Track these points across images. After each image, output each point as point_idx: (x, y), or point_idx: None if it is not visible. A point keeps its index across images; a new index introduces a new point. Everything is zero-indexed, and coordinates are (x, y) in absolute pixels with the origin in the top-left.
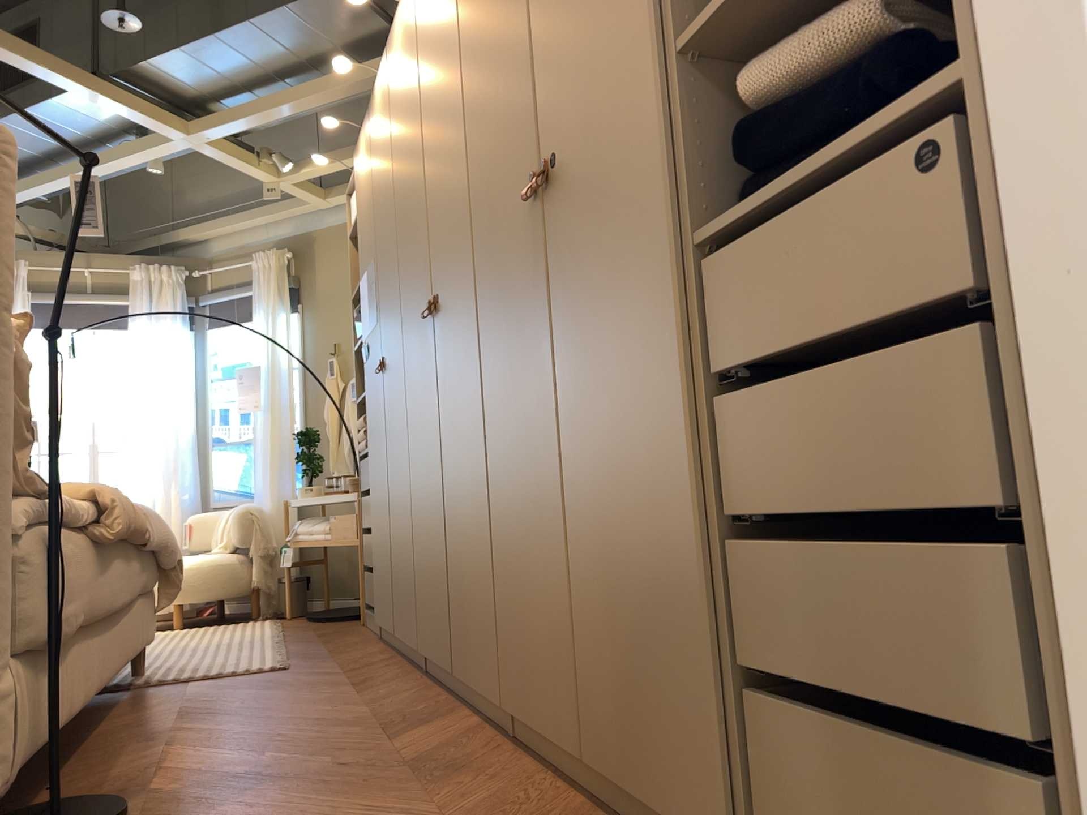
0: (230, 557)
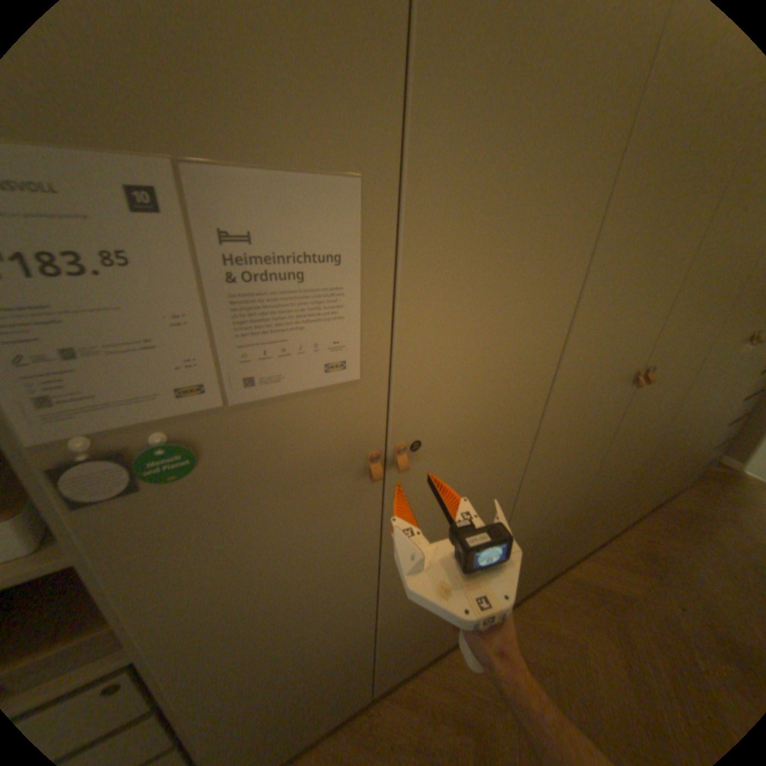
0: None
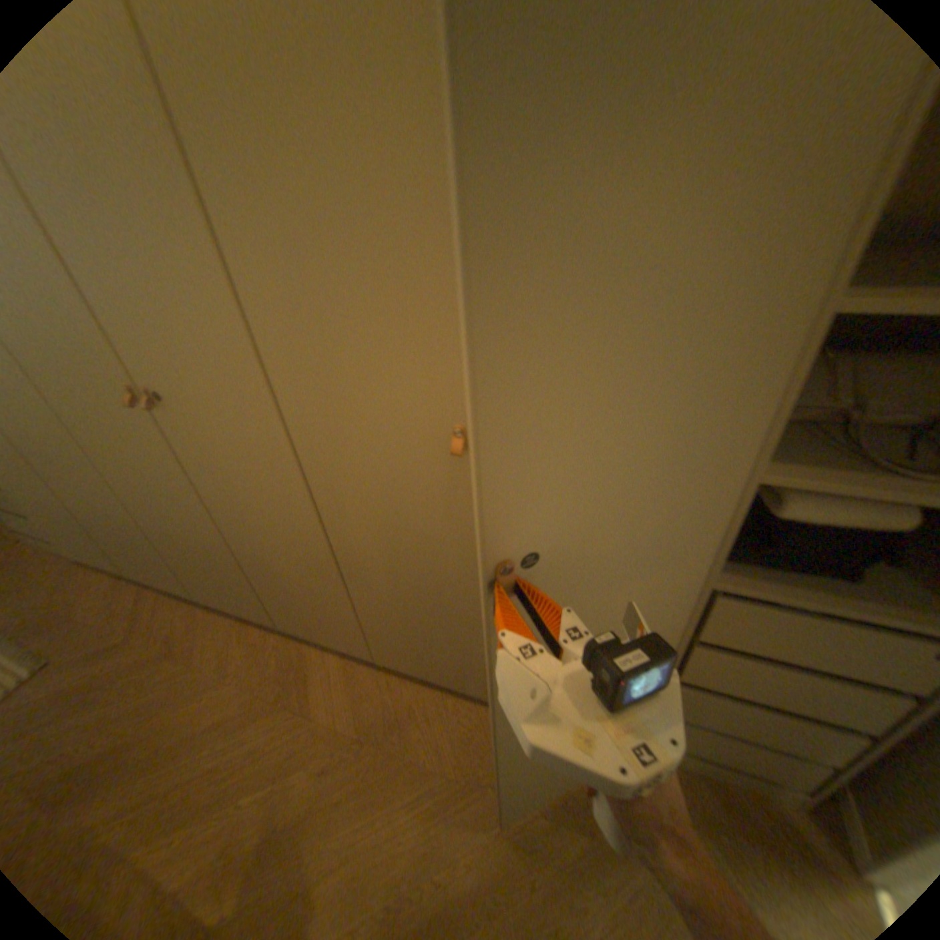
0: None
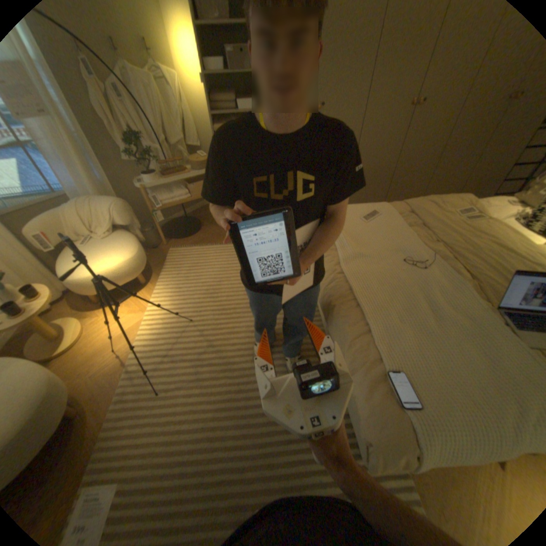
0: (133, 238)
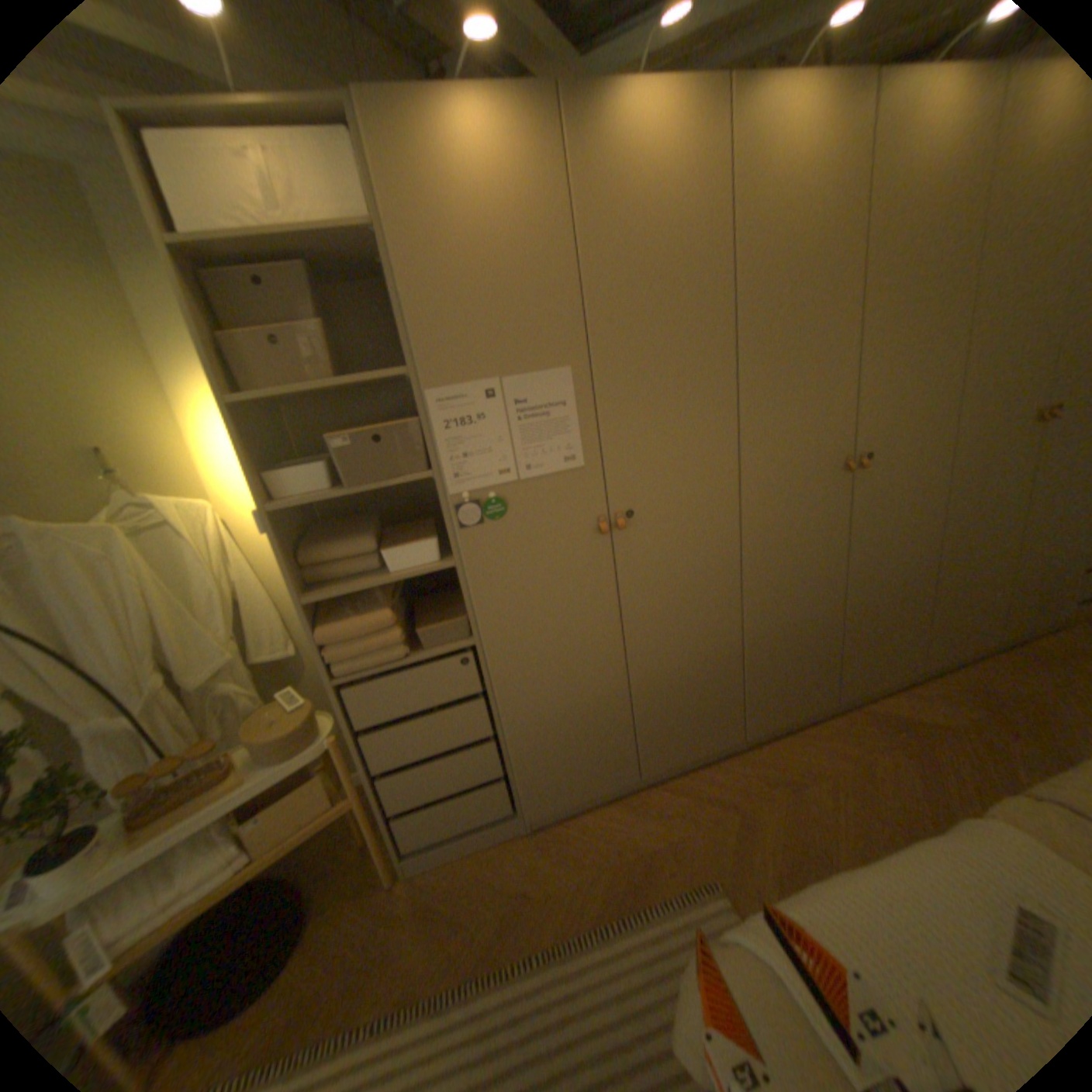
0: None
